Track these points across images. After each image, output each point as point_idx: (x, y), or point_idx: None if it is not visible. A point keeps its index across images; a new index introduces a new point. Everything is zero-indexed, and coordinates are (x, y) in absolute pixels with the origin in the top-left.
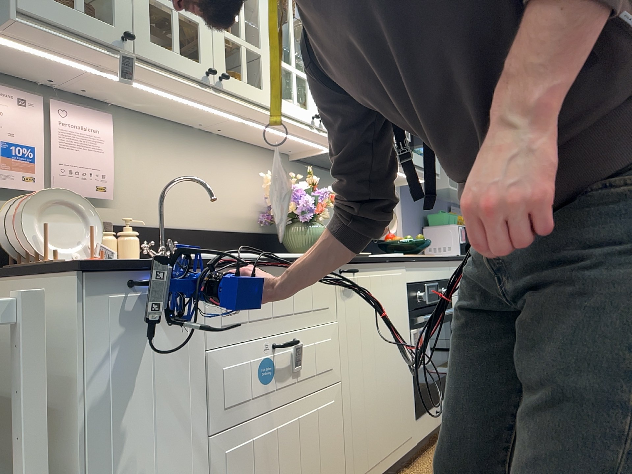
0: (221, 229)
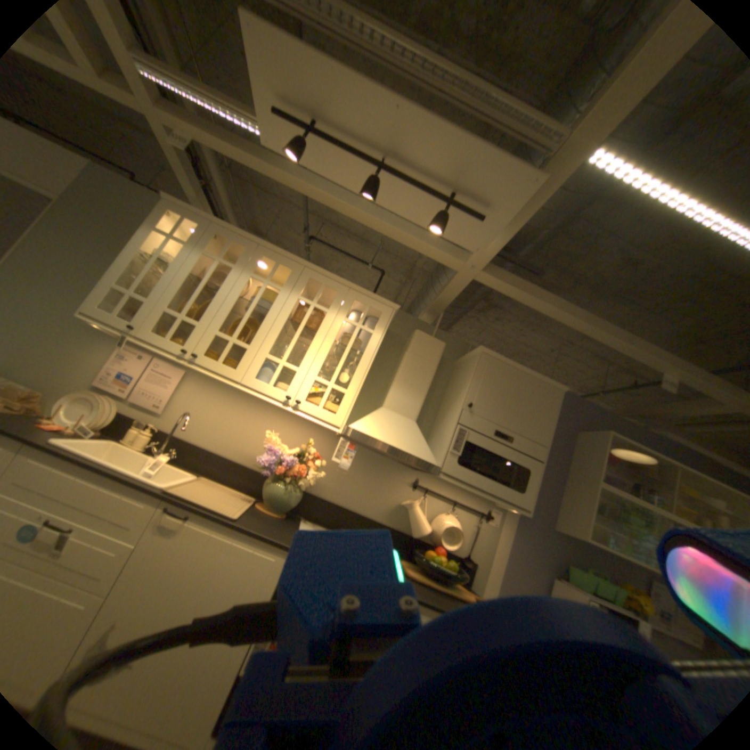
0: (233, 461)
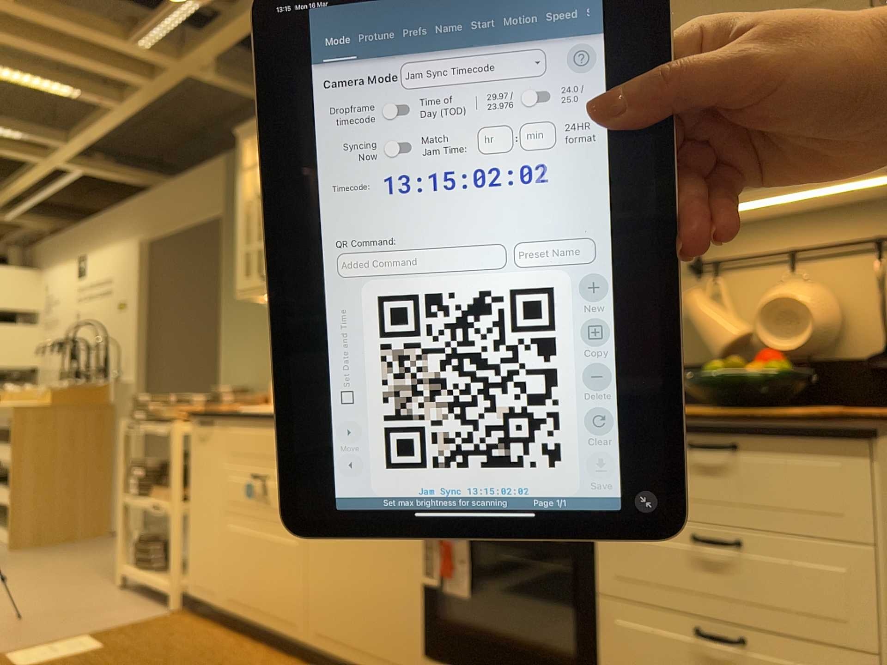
0: None
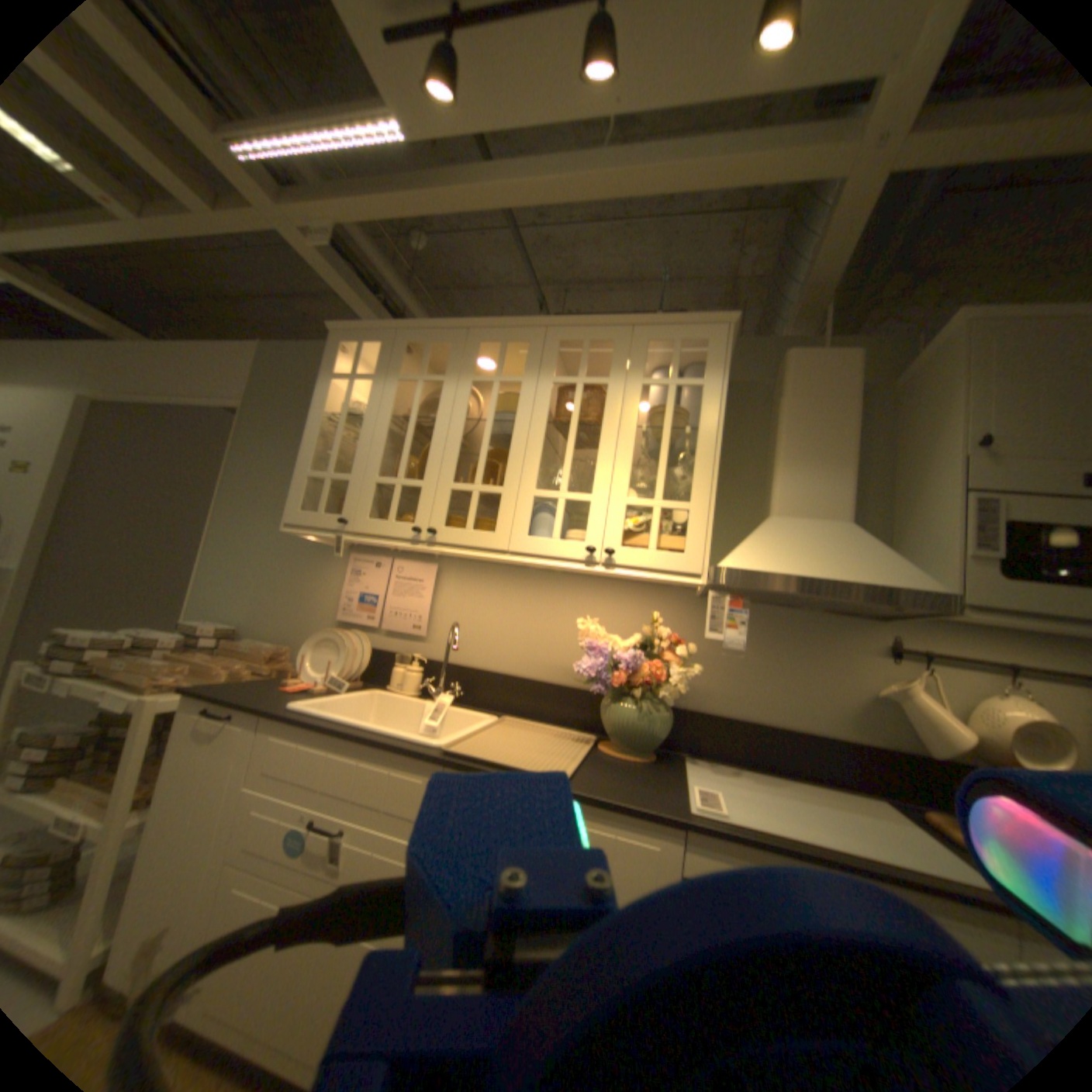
0: (543, 679)
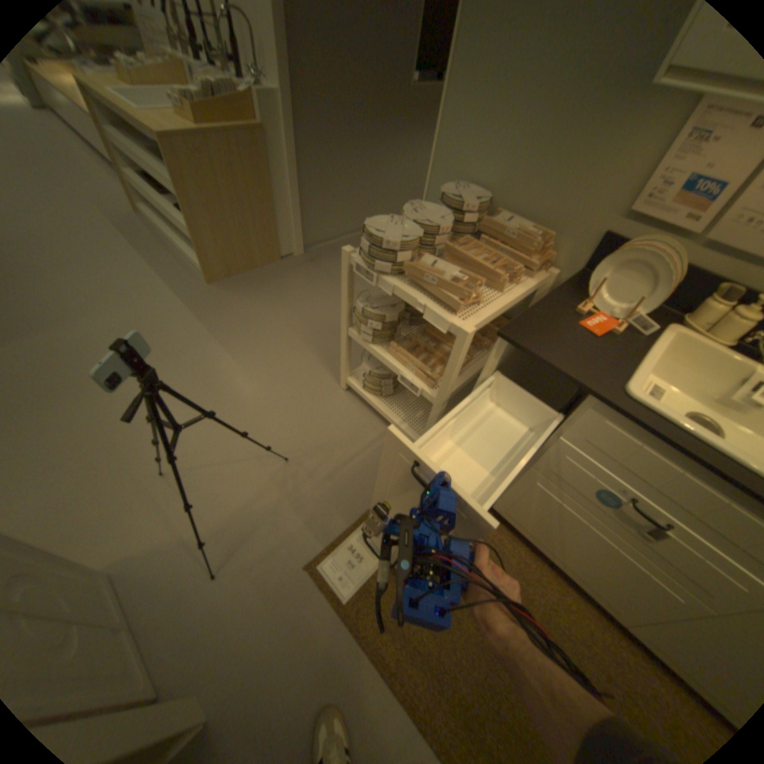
0: None
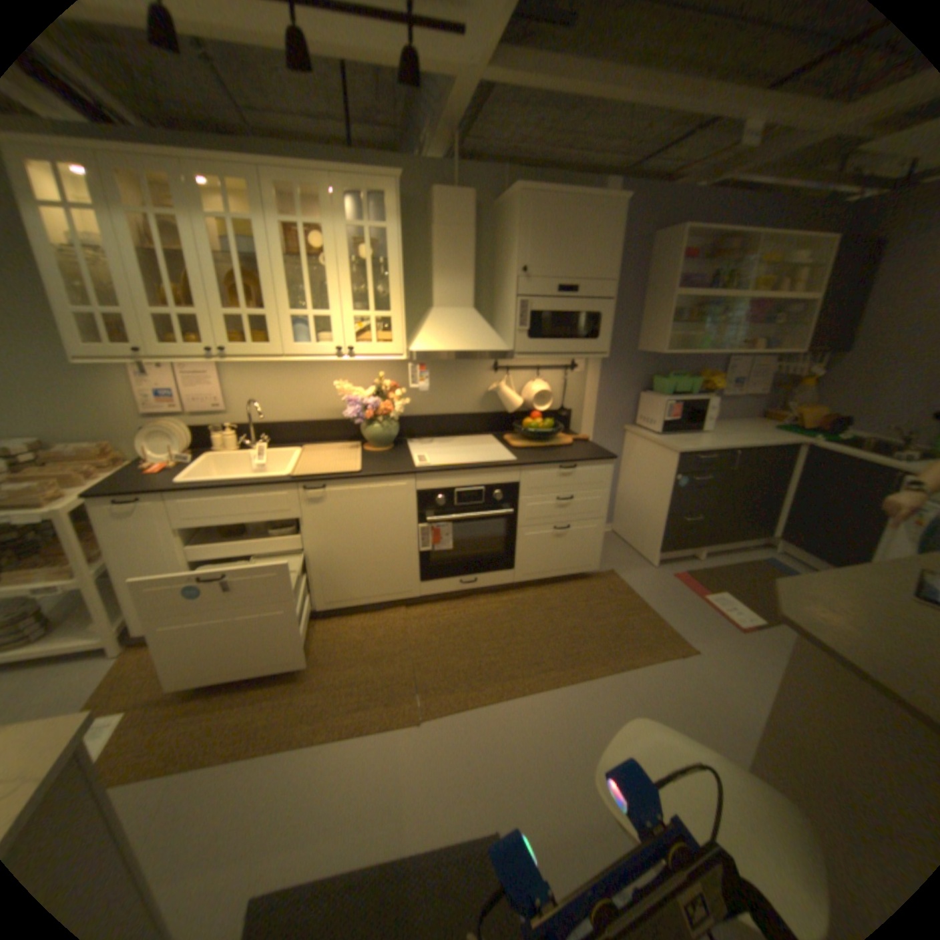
0: (319, 421)
